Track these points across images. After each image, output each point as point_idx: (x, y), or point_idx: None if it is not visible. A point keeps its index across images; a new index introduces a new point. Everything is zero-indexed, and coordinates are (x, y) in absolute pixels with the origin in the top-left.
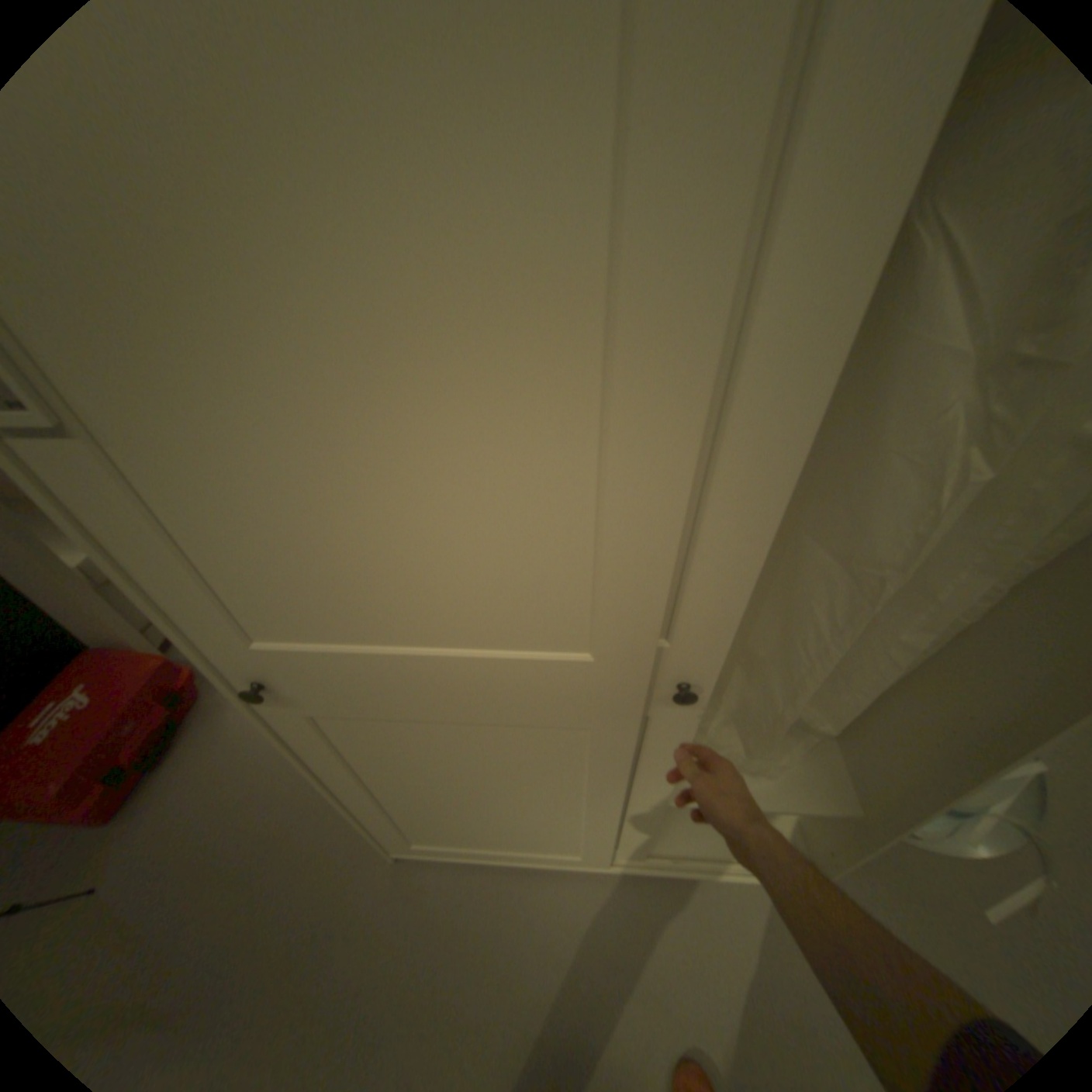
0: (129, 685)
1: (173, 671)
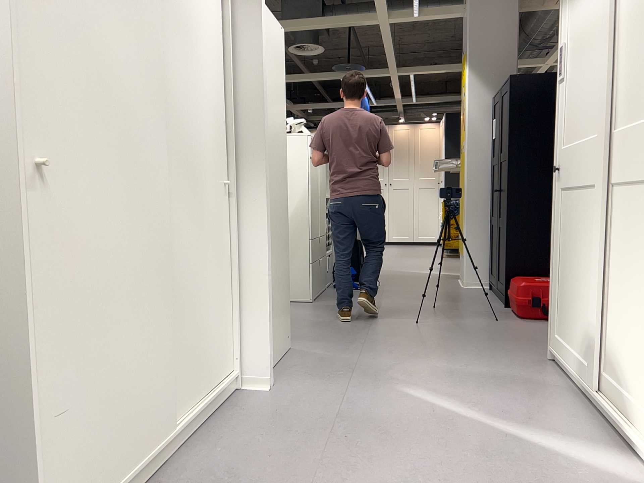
0: None
1: None
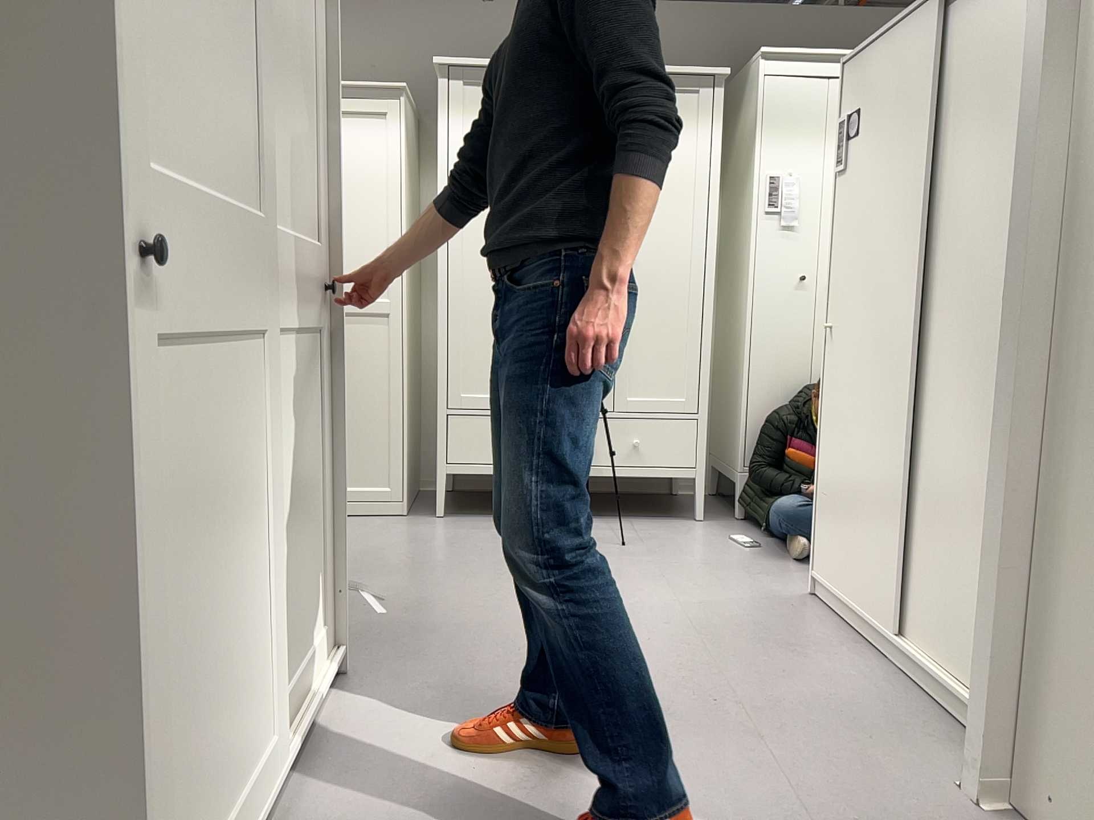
0: None
1: None
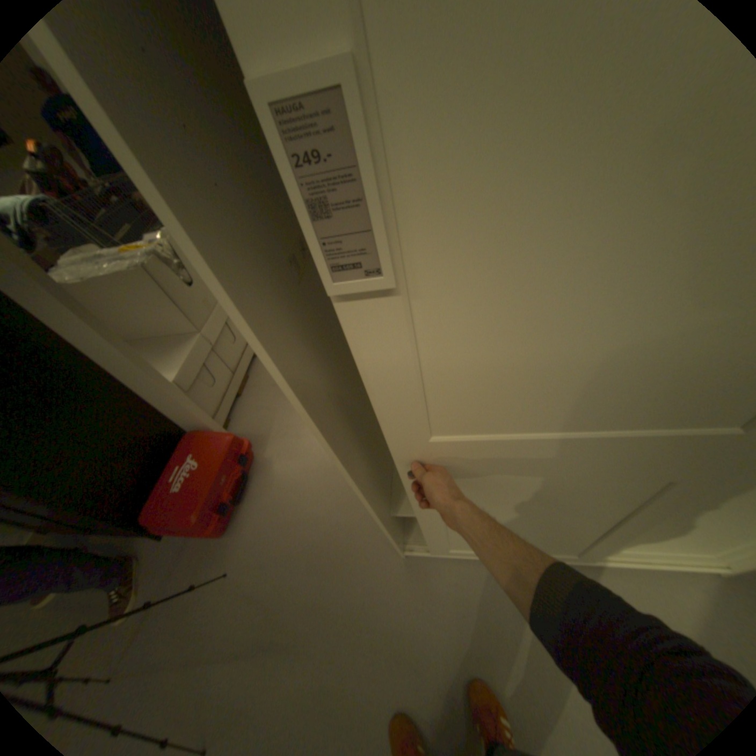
0: (216, 453)
1: (238, 442)
